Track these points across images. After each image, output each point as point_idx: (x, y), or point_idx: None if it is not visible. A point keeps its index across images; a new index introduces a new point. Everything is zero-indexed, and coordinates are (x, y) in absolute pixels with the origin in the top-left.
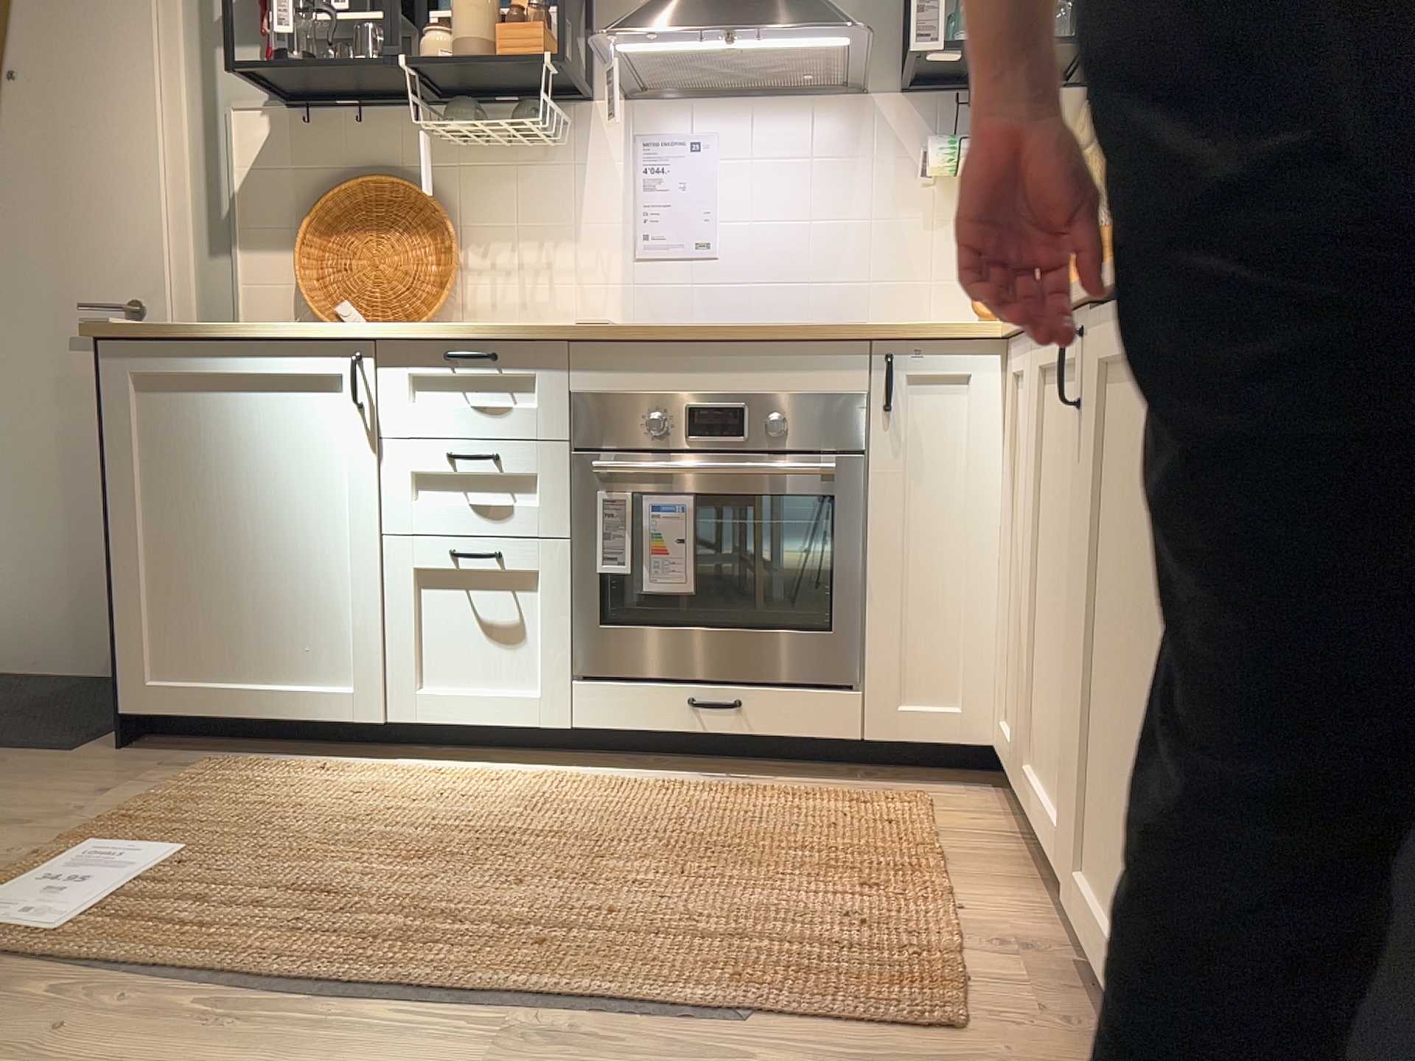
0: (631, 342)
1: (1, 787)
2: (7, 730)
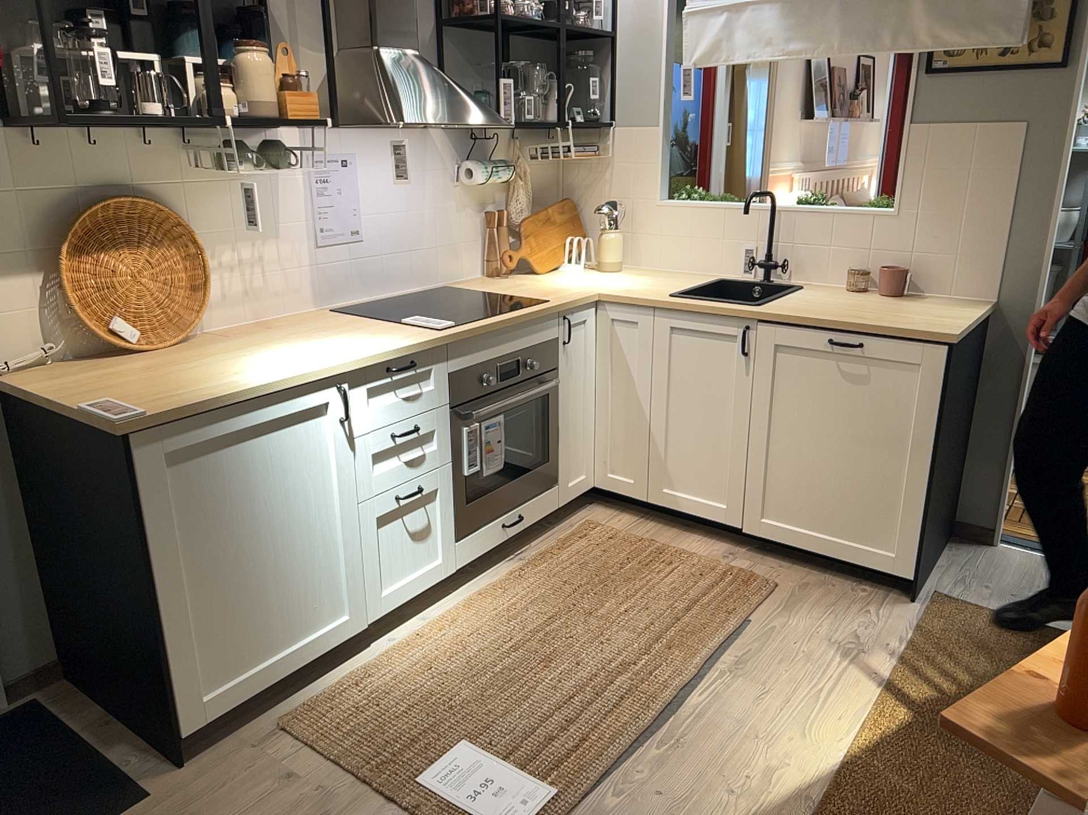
0: (475, 335)
1: None
2: None
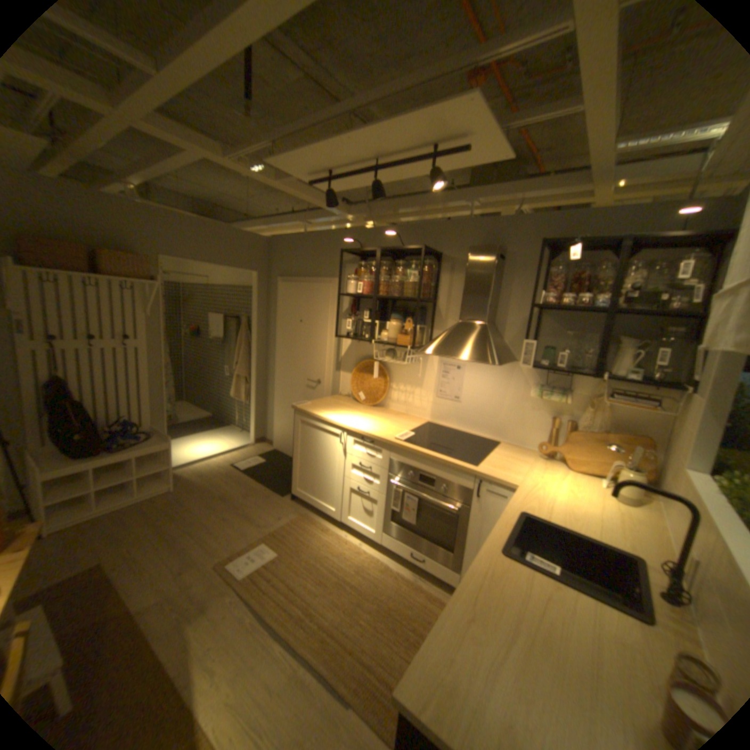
0: (405, 450)
1: (263, 508)
2: (275, 483)
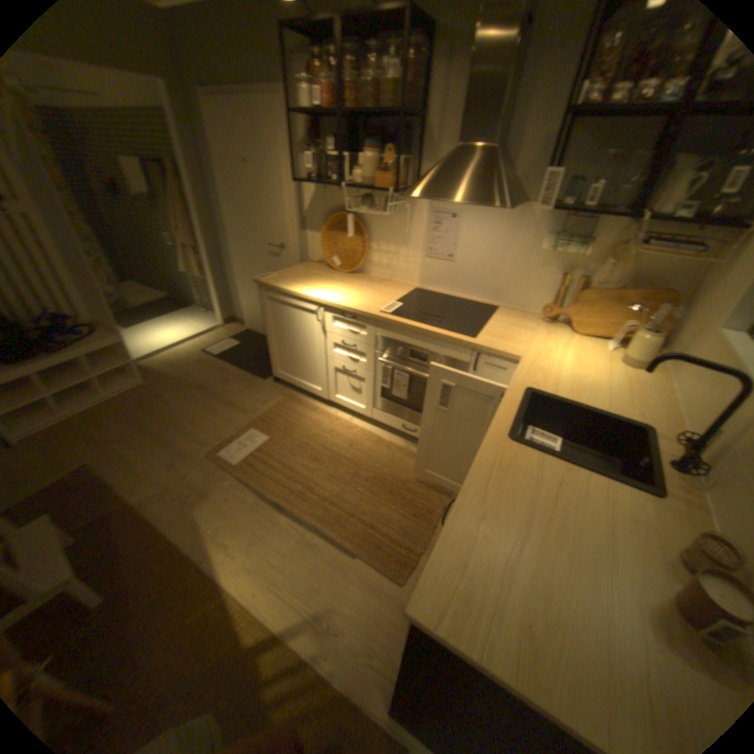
0: (392, 325)
1: (245, 393)
2: (253, 366)
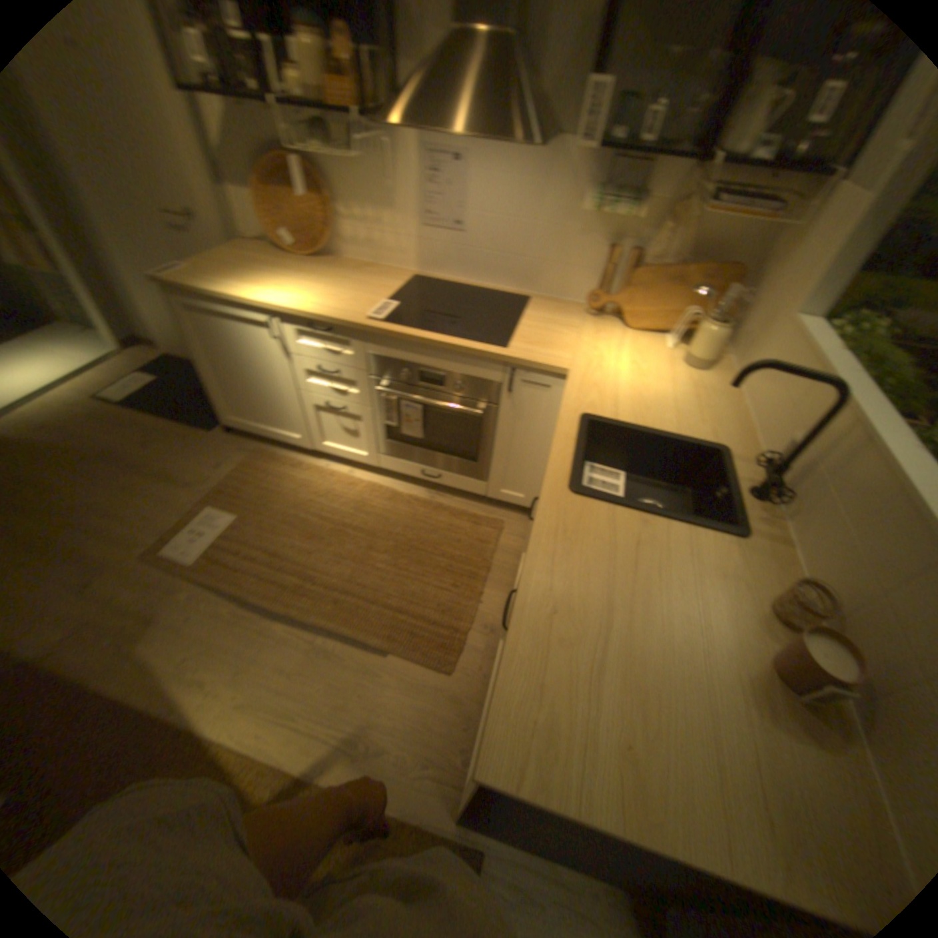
0: (388, 337)
1: (180, 456)
2: (185, 412)
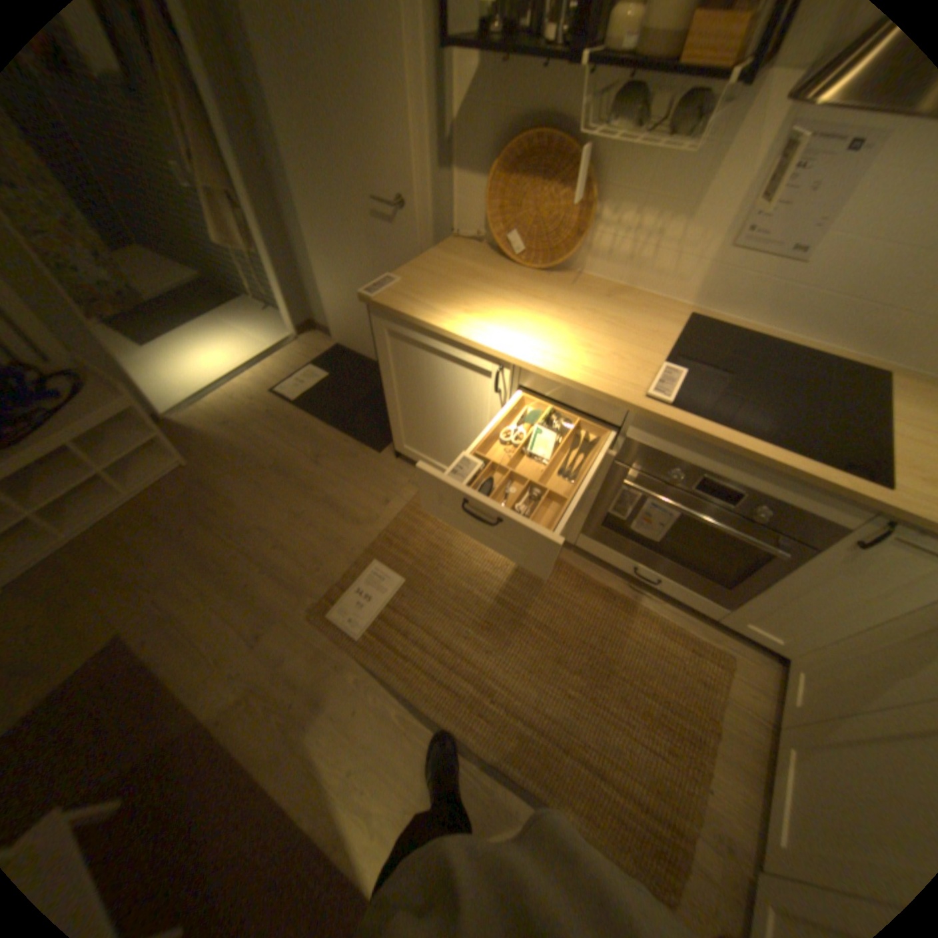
0: (681, 430)
1: (353, 480)
2: (359, 423)
